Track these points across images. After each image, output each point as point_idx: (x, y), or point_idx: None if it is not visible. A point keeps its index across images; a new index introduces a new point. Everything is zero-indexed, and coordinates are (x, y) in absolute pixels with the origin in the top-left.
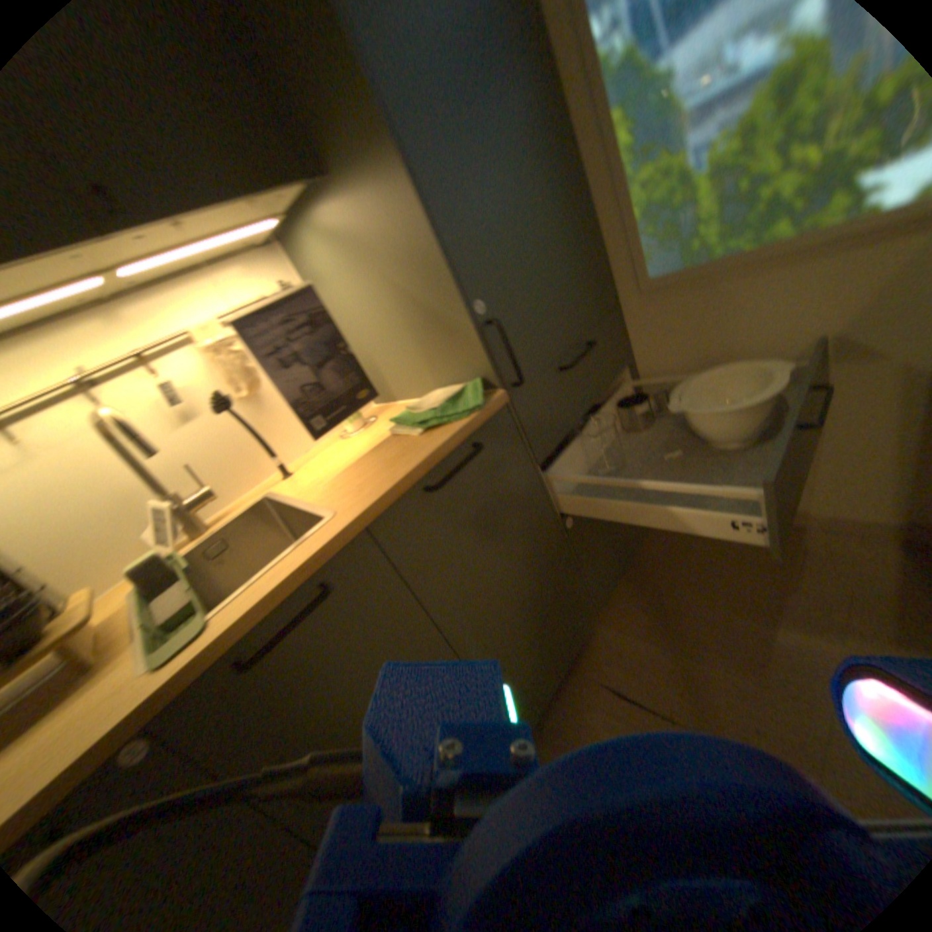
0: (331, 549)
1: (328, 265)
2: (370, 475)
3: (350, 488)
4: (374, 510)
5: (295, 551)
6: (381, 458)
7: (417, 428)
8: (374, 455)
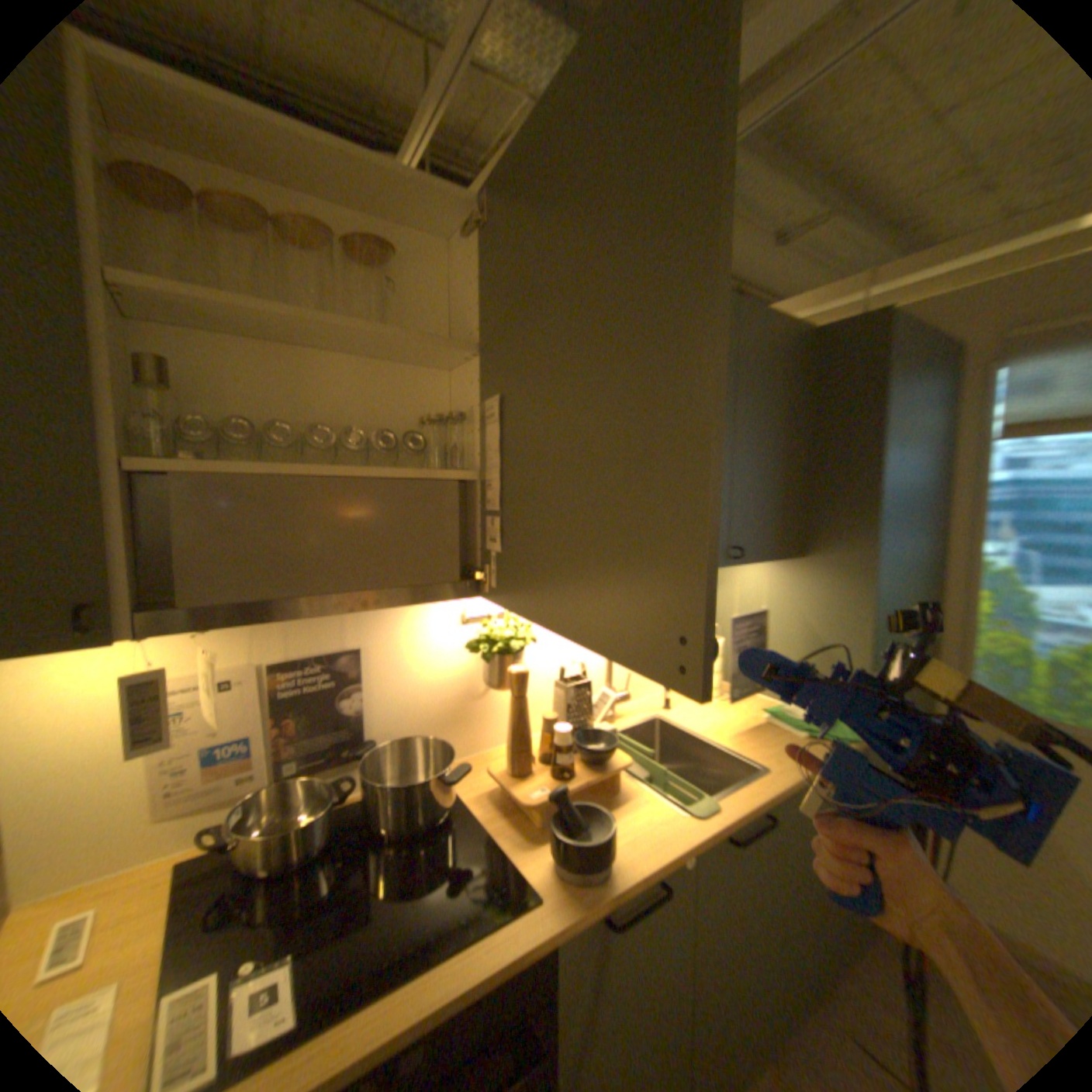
0: (783, 797)
1: (755, 587)
2: (778, 752)
3: (766, 755)
4: (805, 784)
5: (756, 785)
6: (777, 741)
7: (802, 731)
8: (764, 734)
